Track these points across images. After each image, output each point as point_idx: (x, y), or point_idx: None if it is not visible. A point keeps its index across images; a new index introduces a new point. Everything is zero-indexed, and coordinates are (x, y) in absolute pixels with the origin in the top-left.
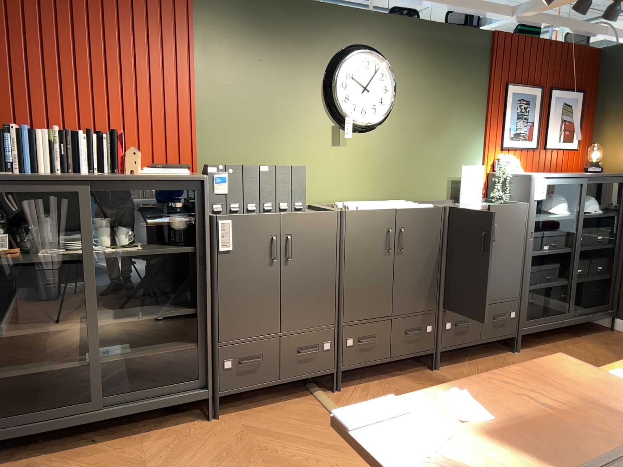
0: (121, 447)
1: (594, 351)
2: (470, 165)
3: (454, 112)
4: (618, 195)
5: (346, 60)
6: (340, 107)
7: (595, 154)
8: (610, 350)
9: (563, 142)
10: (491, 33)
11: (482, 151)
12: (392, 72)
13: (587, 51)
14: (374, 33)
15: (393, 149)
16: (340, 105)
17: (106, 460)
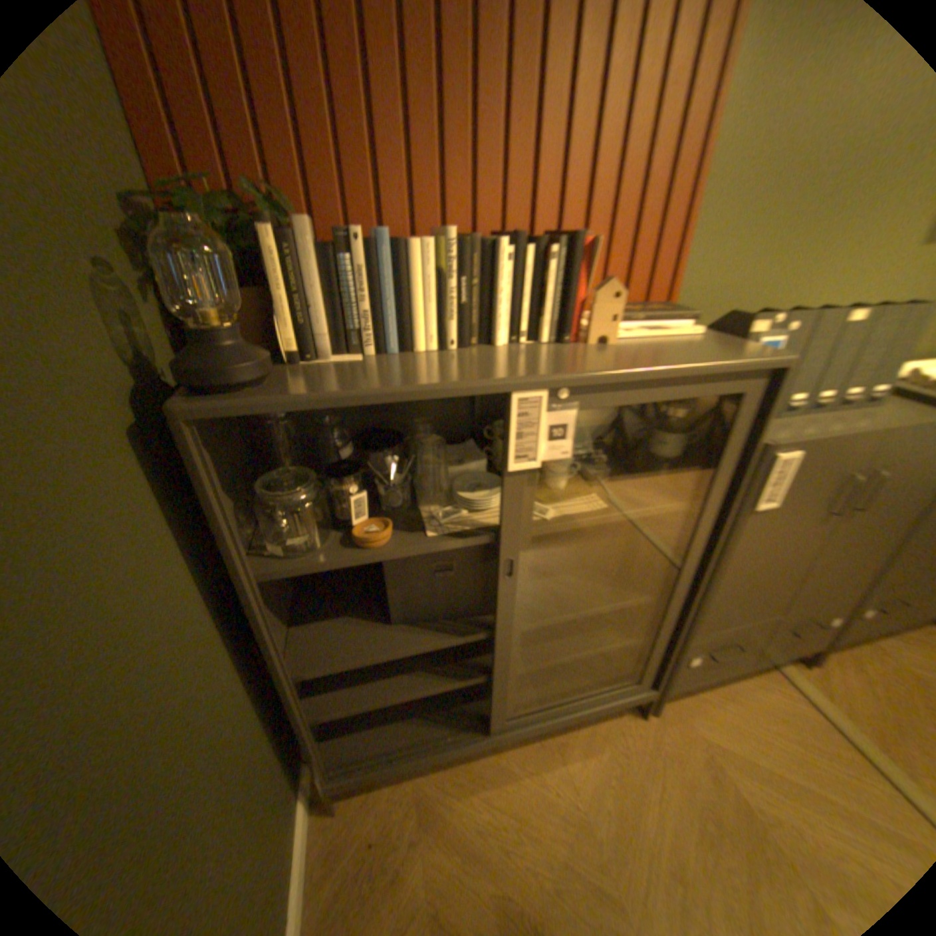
0: (539, 773)
1: None
2: None
3: None
4: None
5: None
6: None
7: None
8: None
9: None
10: None
11: None
12: None
13: None
14: None
15: None
16: None
17: (529, 809)
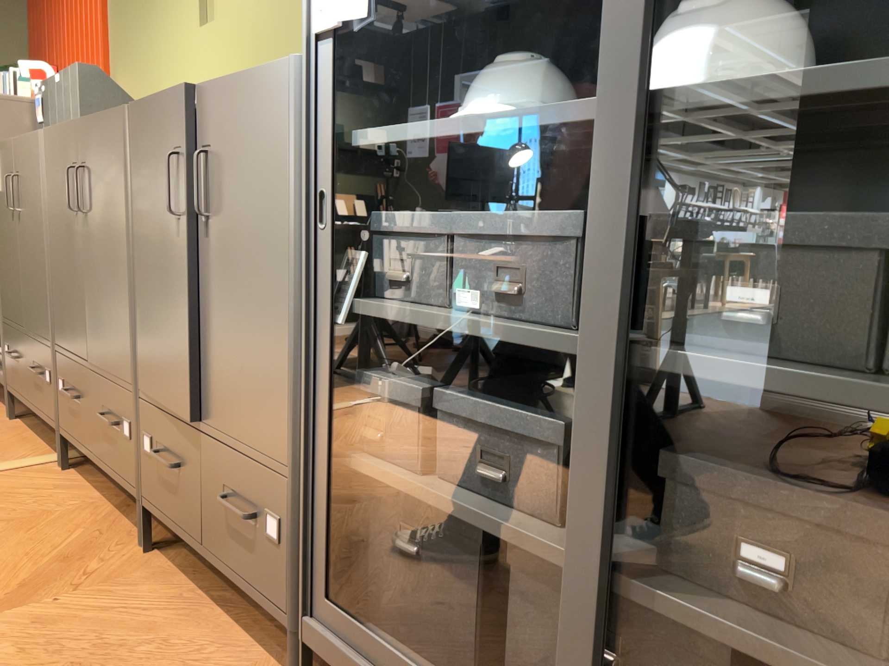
0: None
1: None
2: None
3: None
4: None
5: None
6: None
7: None
8: None
9: None
10: None
11: None
12: None
13: None
14: None
15: (272, 3)
16: None
17: None
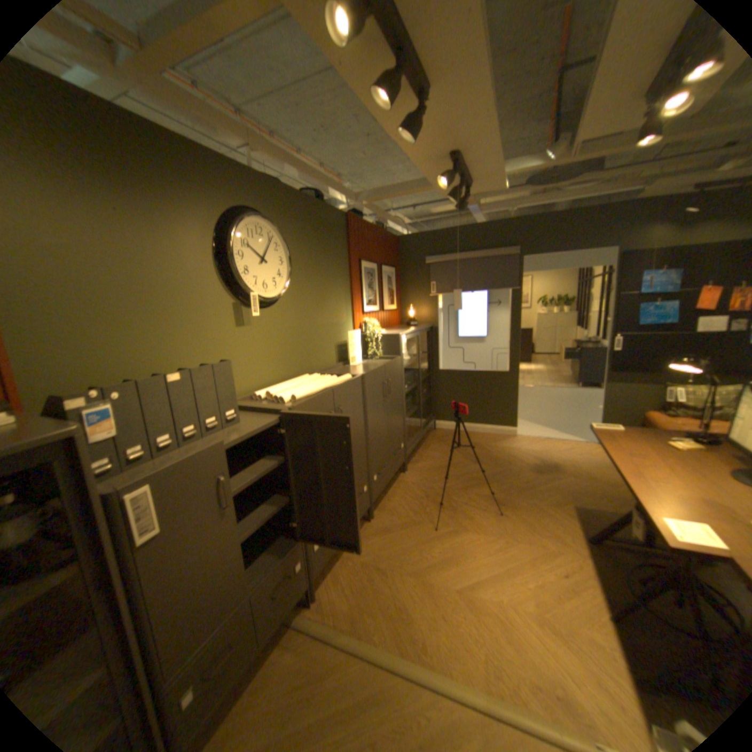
0: None
1: (441, 450)
2: (348, 330)
3: (332, 284)
4: (425, 339)
5: (241, 222)
6: (243, 280)
7: (406, 312)
8: (447, 445)
9: (390, 305)
10: (344, 213)
11: (352, 317)
12: (286, 241)
13: (393, 237)
14: (258, 194)
15: (293, 324)
16: (241, 278)
17: None
